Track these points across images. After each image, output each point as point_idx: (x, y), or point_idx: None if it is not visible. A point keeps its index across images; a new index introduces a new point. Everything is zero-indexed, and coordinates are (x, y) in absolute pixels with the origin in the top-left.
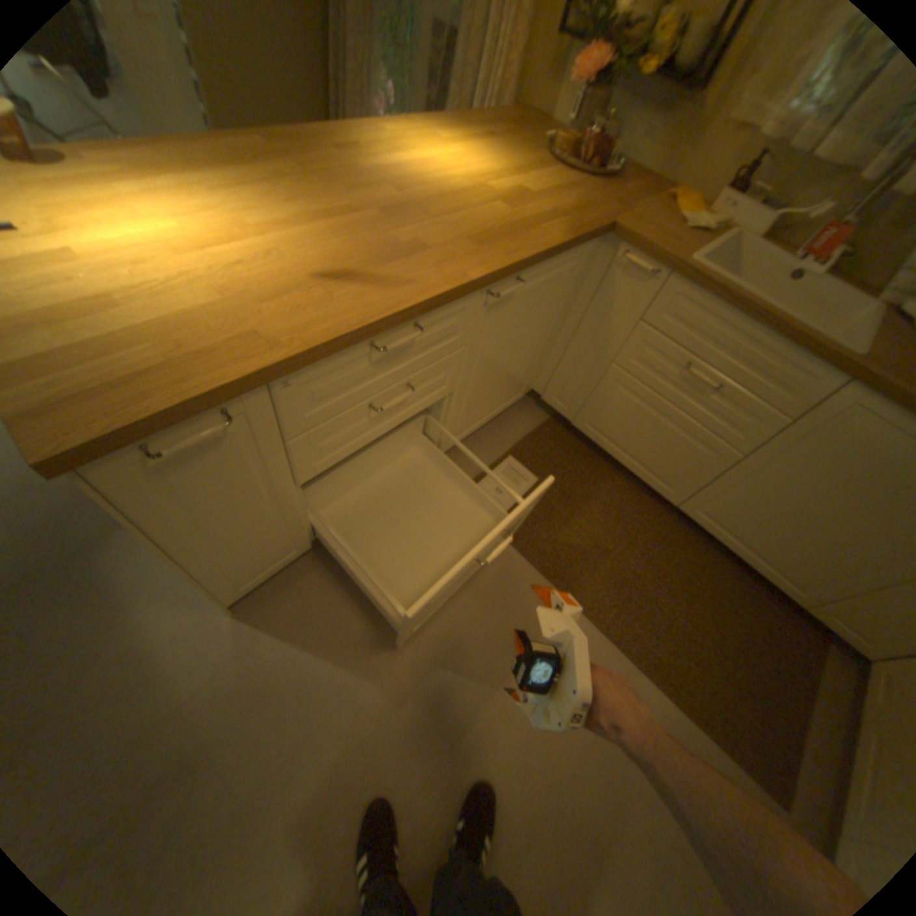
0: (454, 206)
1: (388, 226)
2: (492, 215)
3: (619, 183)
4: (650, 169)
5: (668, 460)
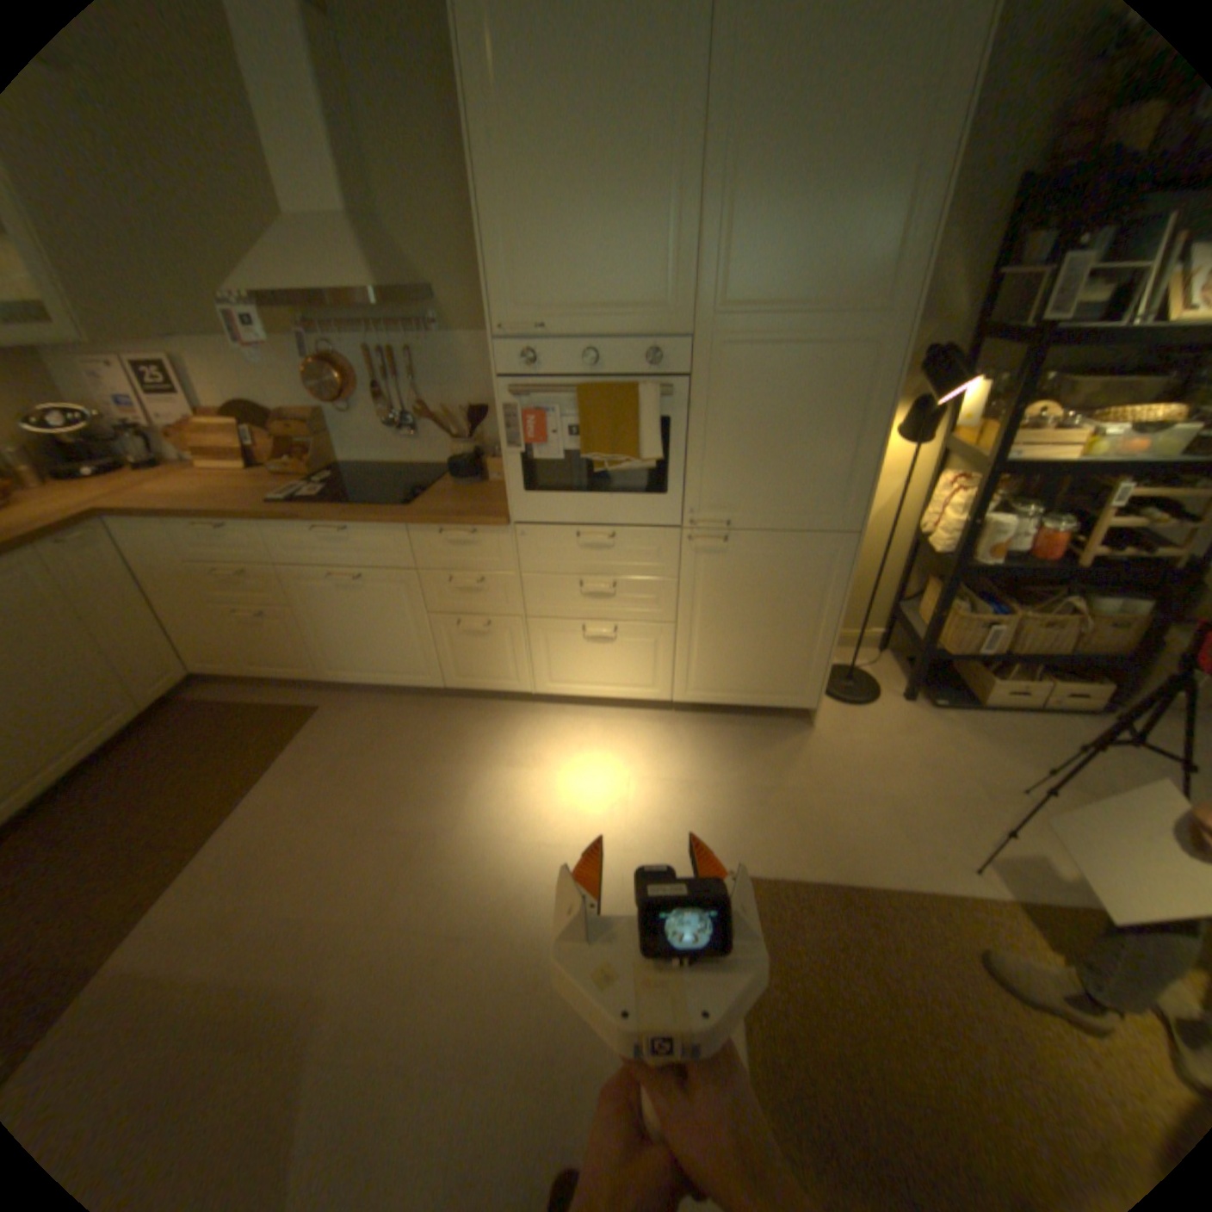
0: None
1: None
2: None
3: None
4: None
5: None
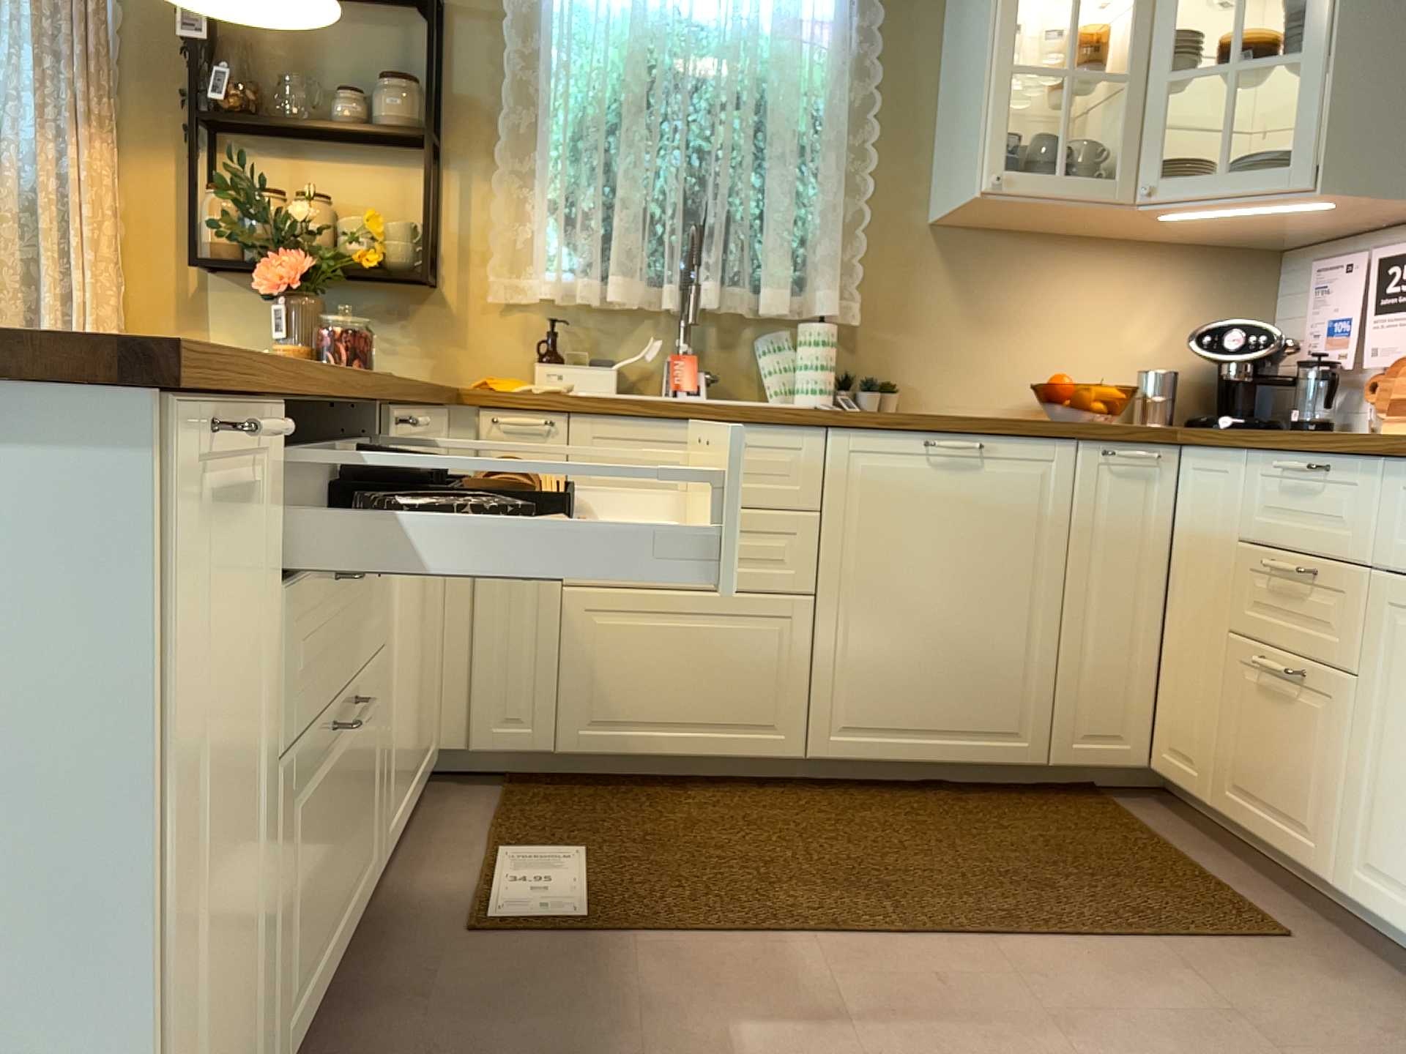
0: None
1: None
2: None
3: None
4: None
5: (738, 686)
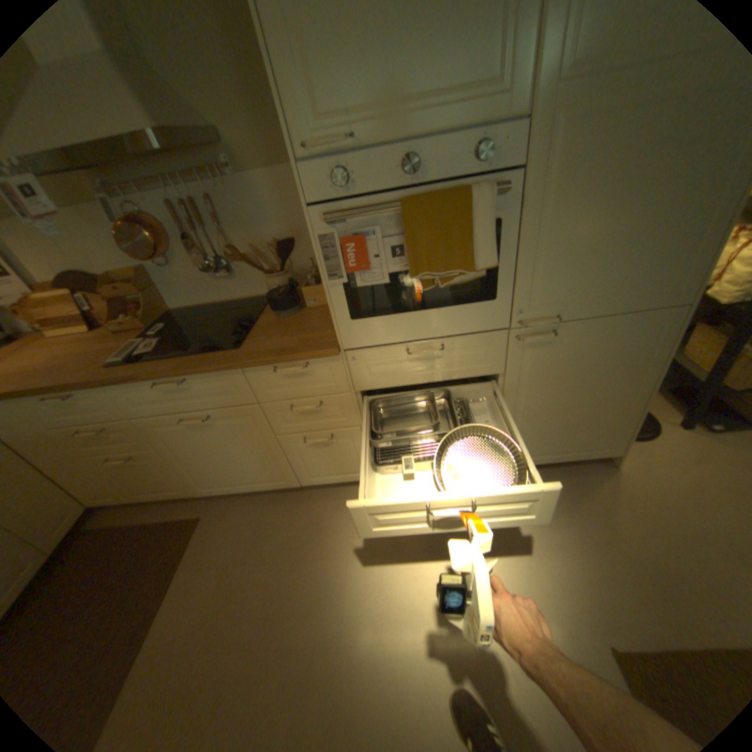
0: None
1: None
2: None
3: None
4: None
5: None
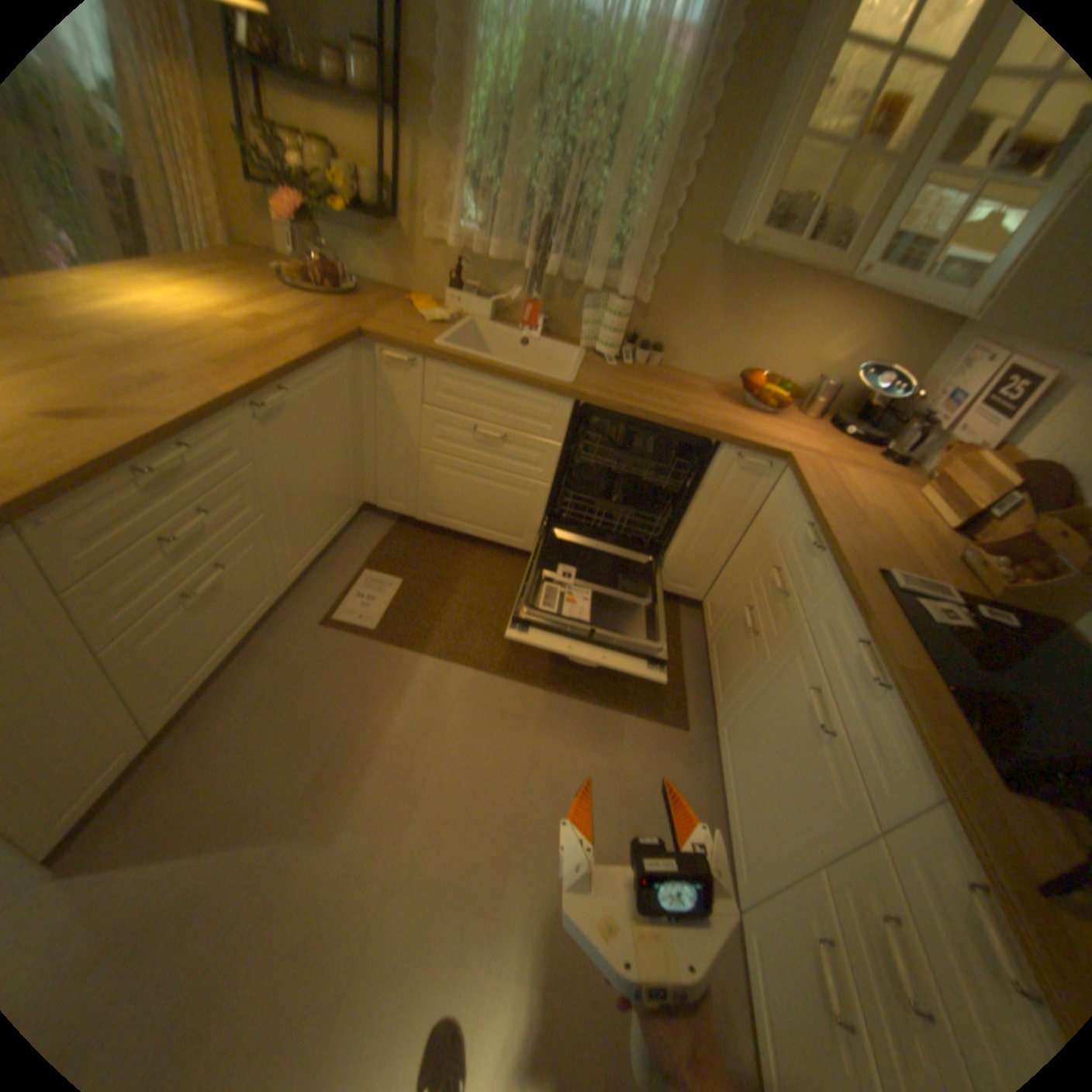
0: (185, 338)
1: (111, 365)
2: (230, 340)
3: (356, 297)
4: (385, 282)
5: (504, 514)
